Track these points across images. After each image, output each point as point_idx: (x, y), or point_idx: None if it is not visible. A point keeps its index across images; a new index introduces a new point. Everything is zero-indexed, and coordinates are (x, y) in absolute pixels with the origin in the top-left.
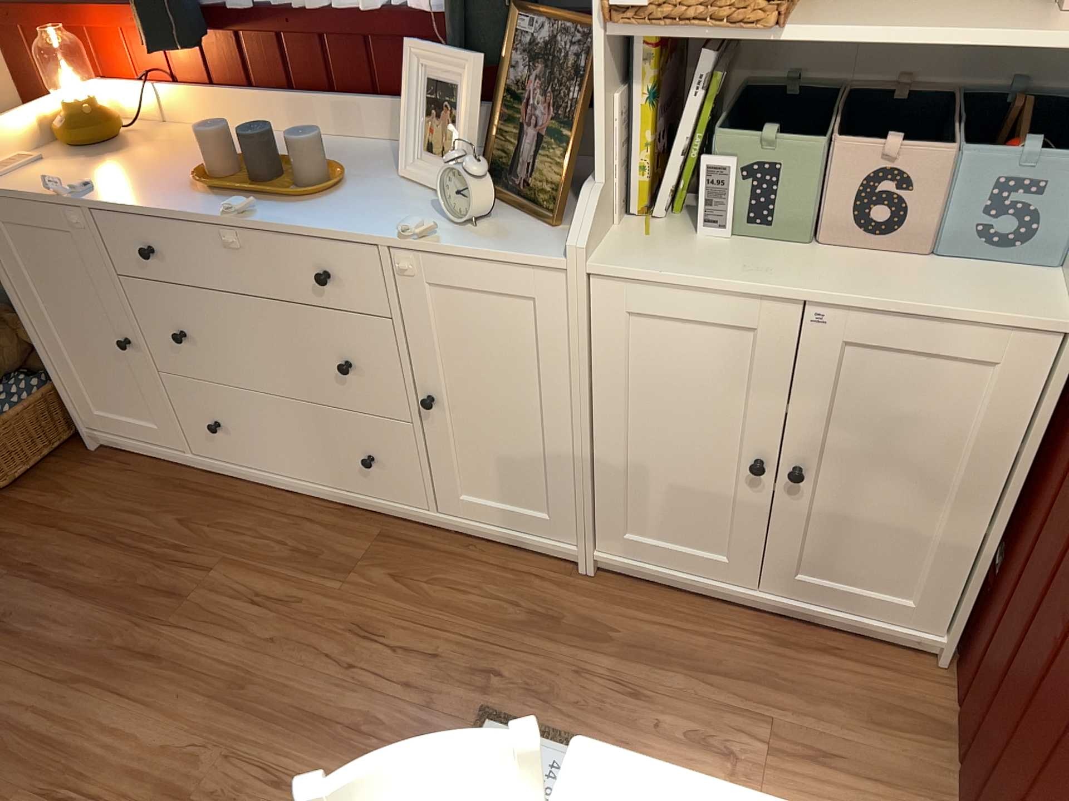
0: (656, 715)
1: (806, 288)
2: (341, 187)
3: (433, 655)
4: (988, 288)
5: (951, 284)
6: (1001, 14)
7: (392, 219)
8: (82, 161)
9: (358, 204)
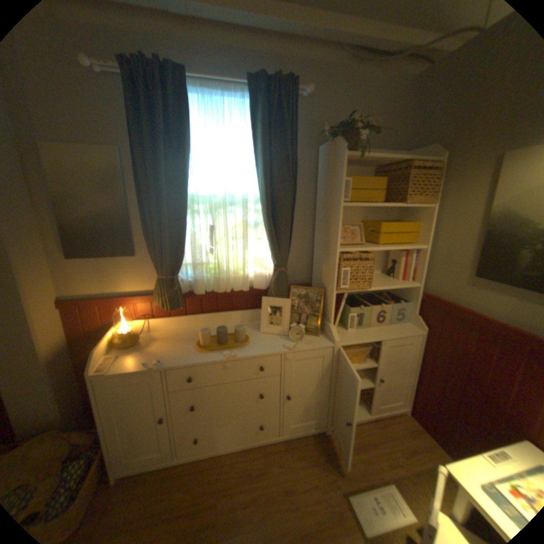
0: (381, 469)
1: (382, 337)
2: (248, 339)
3: (317, 491)
4: (406, 328)
5: (400, 329)
6: (387, 278)
7: (274, 344)
8: (124, 352)
9: (257, 342)
